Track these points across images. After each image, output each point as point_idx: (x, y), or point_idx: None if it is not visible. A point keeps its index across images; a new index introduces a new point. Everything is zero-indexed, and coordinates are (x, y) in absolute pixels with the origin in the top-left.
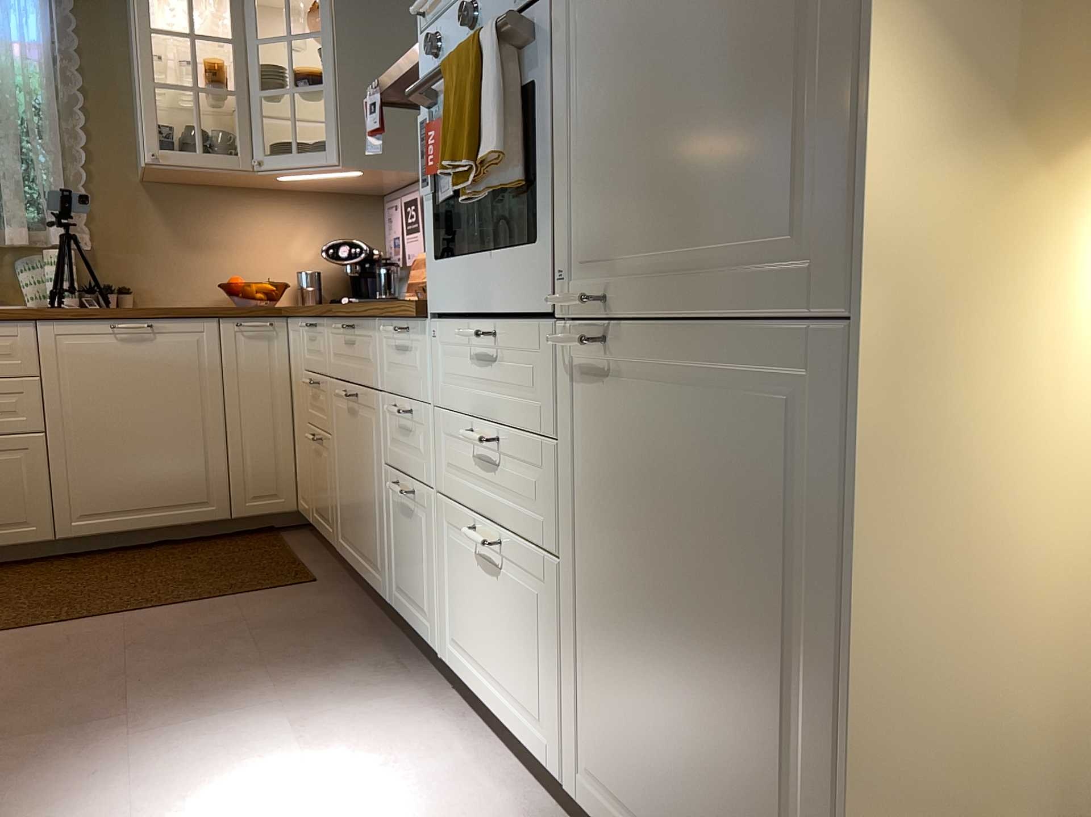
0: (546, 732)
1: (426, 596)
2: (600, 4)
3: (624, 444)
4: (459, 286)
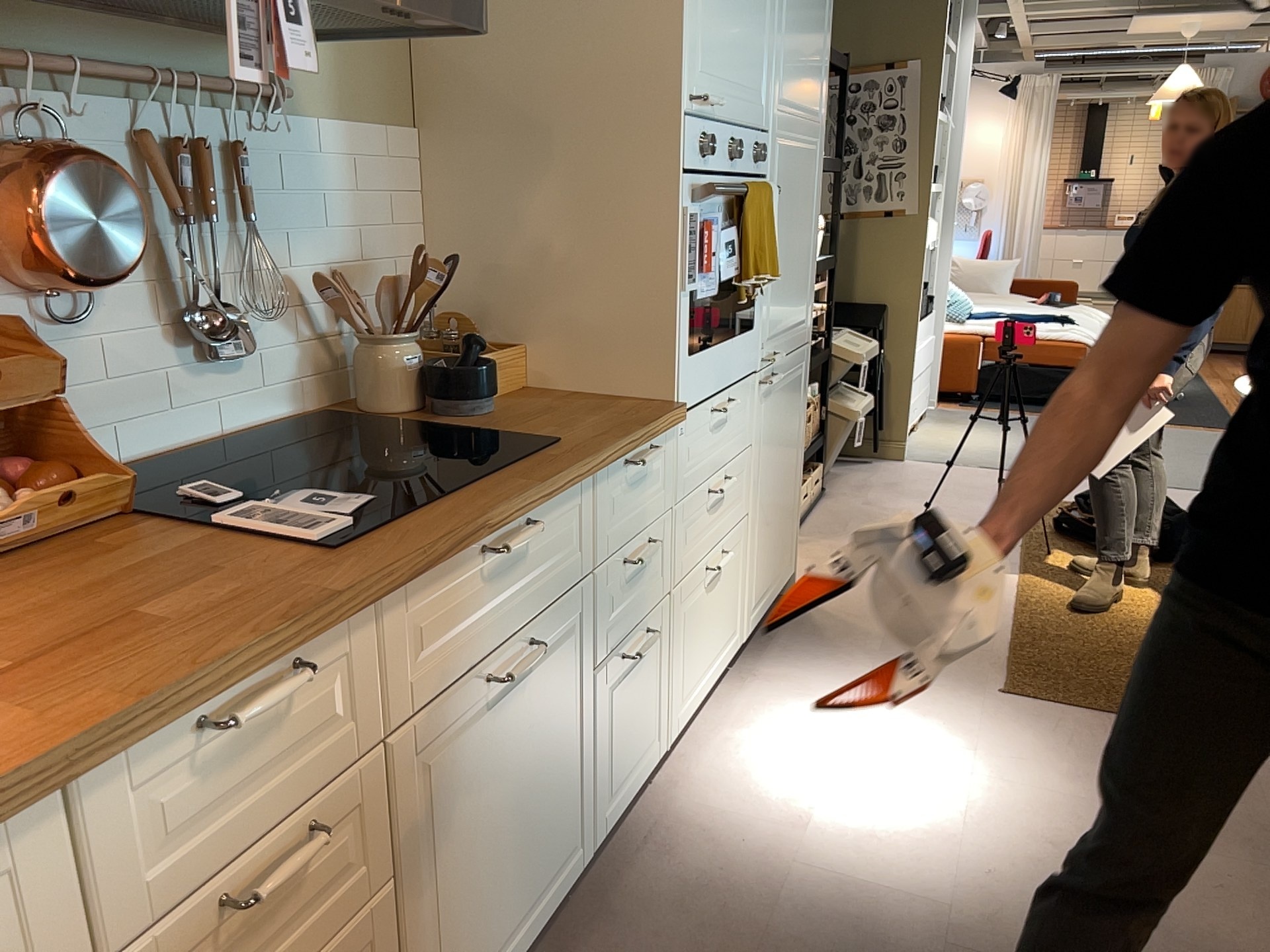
0: (735, 630)
1: (652, 721)
2: (780, 203)
3: (772, 420)
4: (708, 373)
